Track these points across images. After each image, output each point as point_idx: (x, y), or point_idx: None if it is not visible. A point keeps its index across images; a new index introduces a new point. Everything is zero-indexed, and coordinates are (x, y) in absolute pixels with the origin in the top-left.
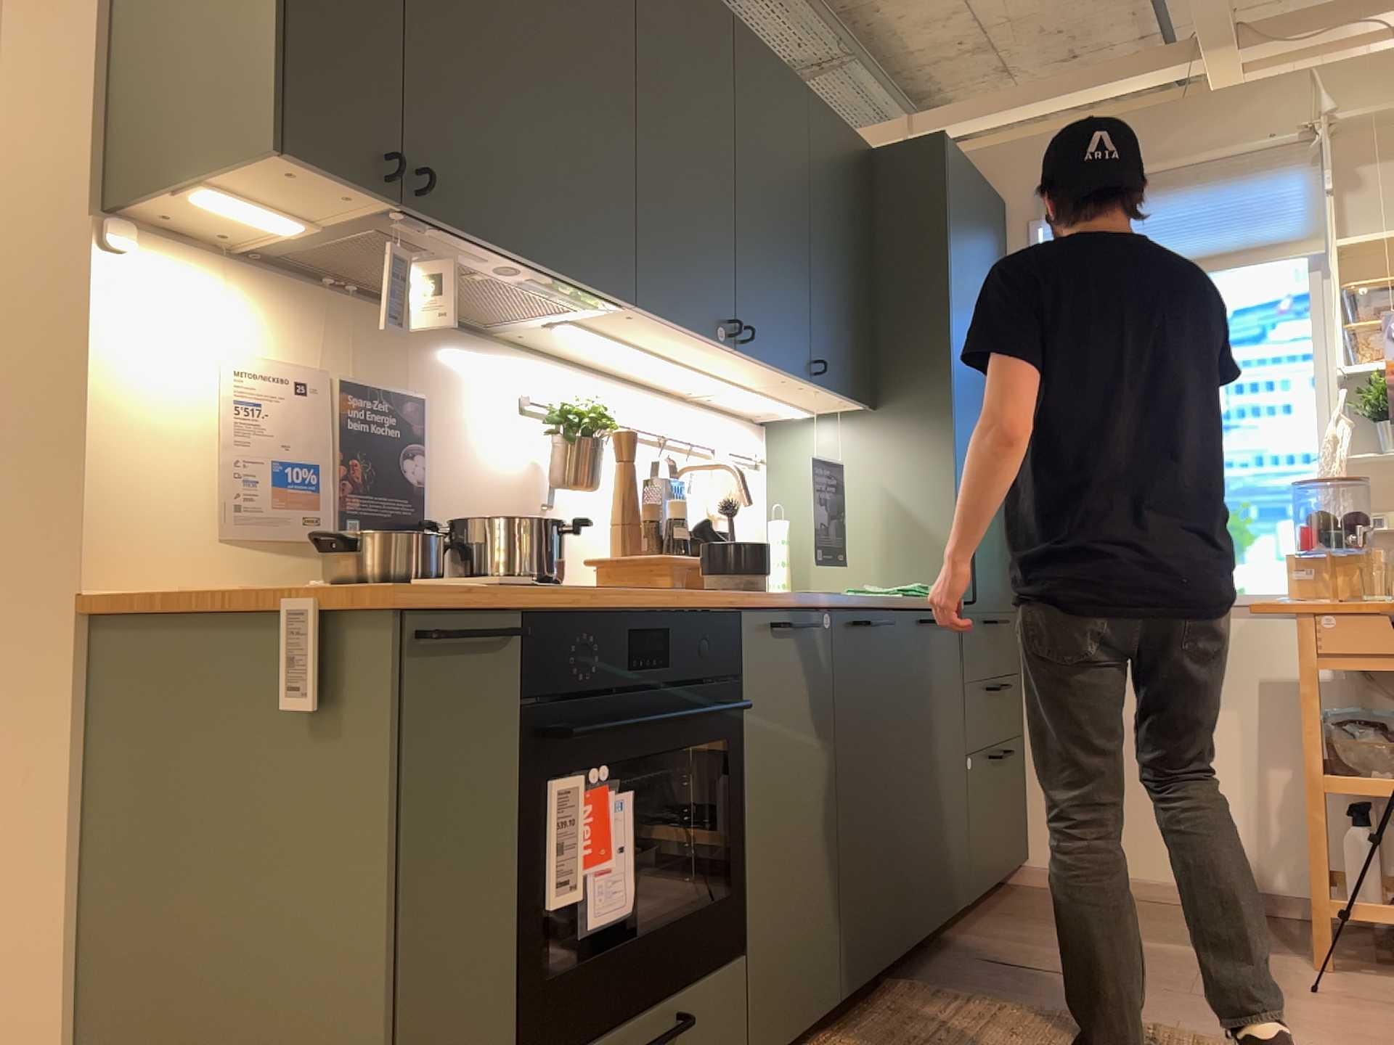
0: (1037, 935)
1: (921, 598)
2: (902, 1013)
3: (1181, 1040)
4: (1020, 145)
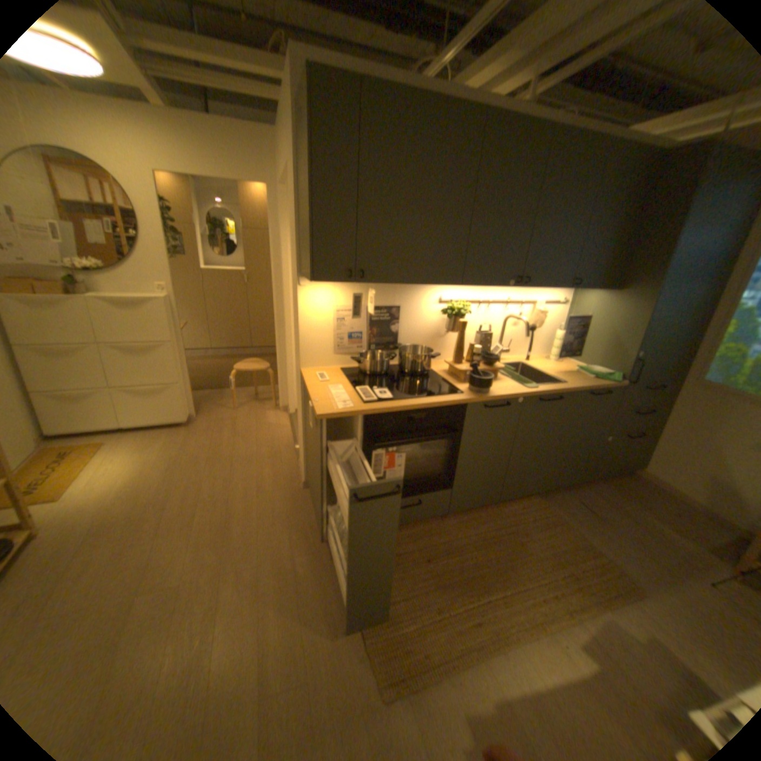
0: (615, 501)
1: (601, 380)
2: (526, 510)
3: (613, 572)
4: None
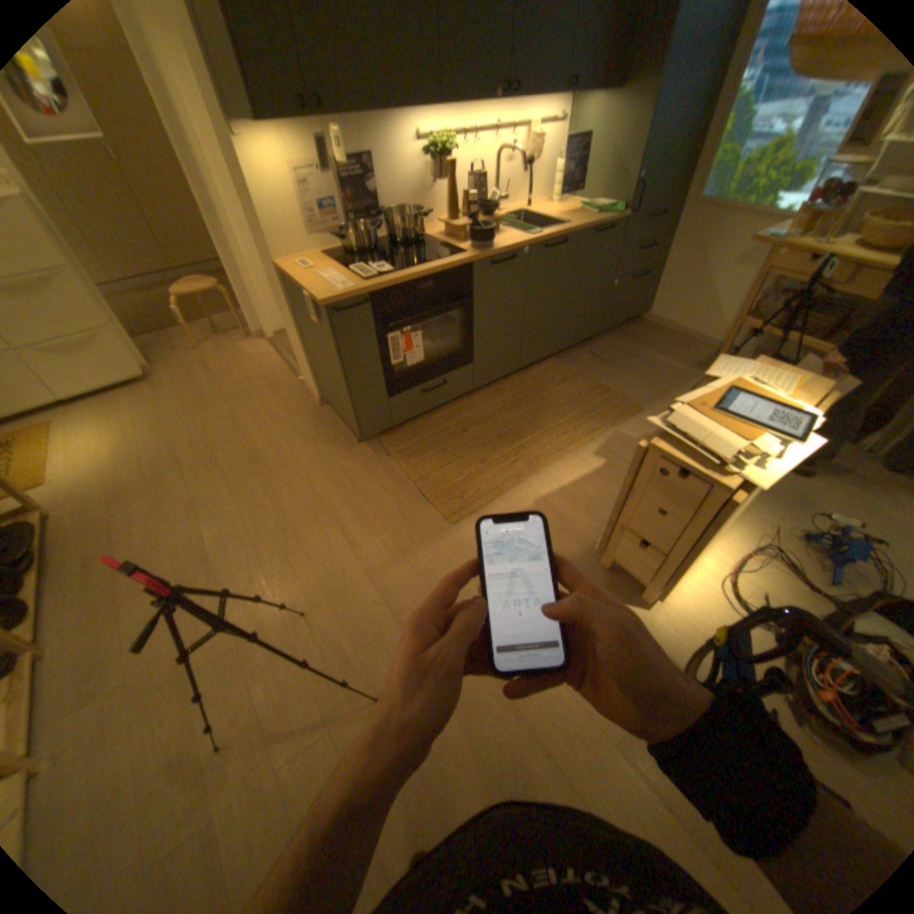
0: (620, 346)
1: (604, 214)
2: (543, 372)
3: (616, 399)
4: None
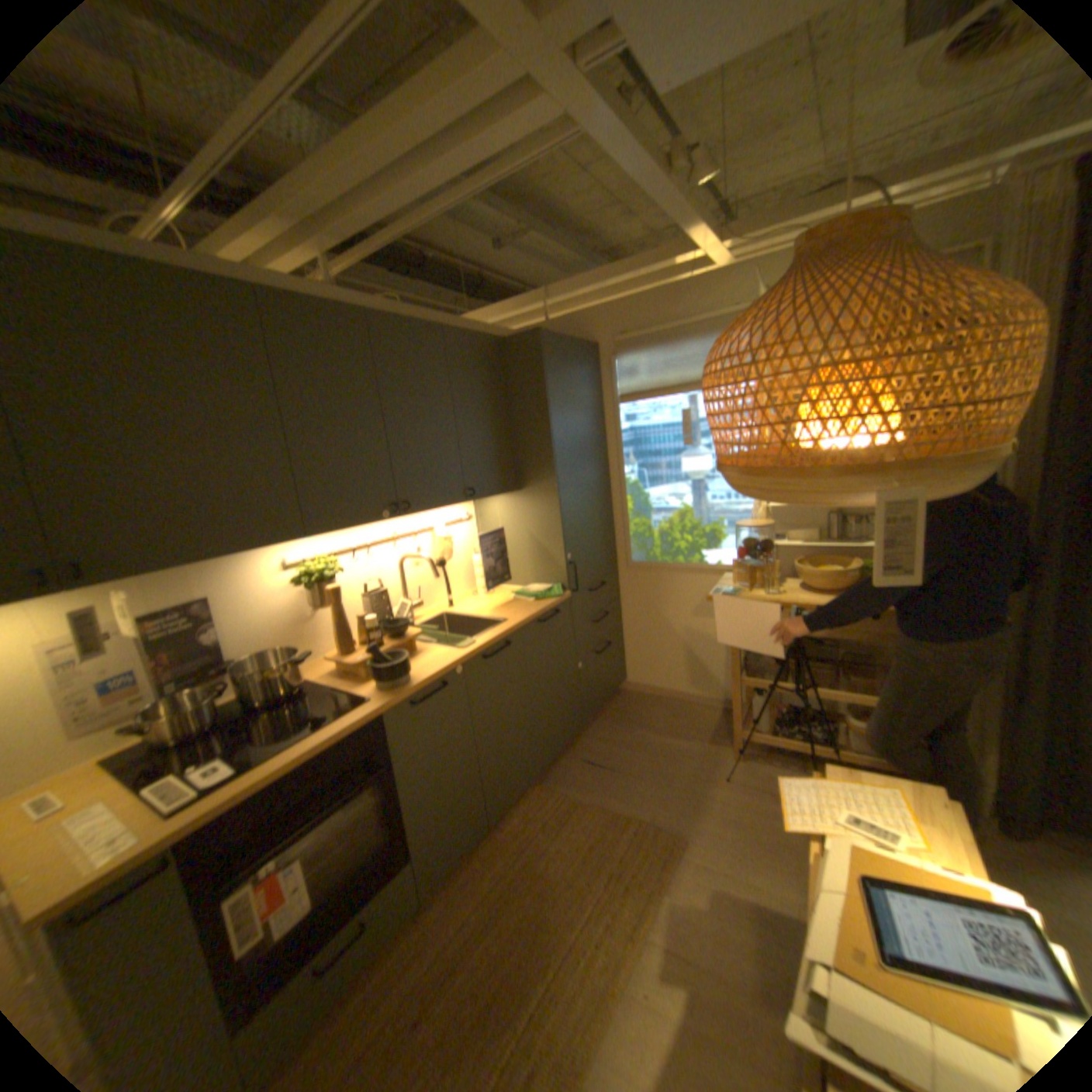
0: (614, 737)
1: (543, 600)
2: (527, 816)
3: (647, 835)
4: (603, 306)
